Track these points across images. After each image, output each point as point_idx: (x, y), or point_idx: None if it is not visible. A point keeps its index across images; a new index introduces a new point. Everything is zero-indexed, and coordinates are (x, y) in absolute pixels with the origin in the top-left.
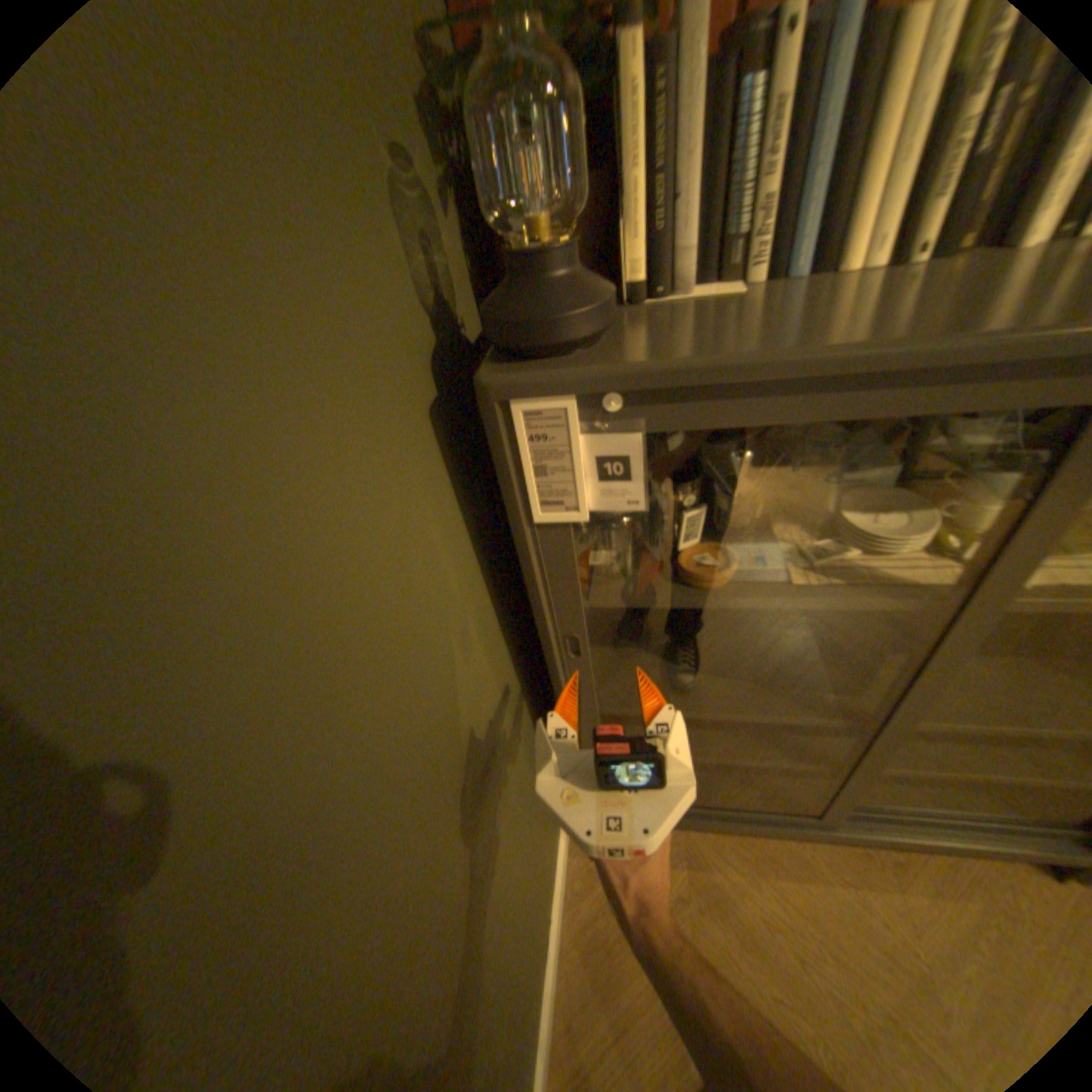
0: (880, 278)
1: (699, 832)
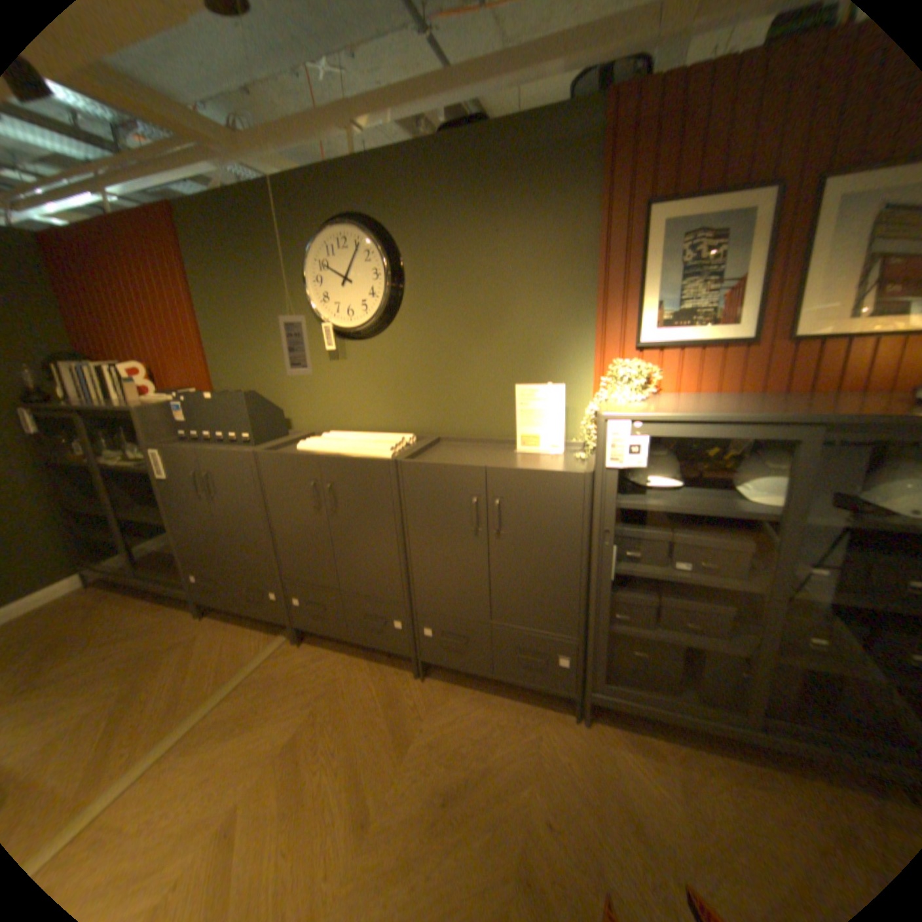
0: (94, 402)
1: (117, 595)
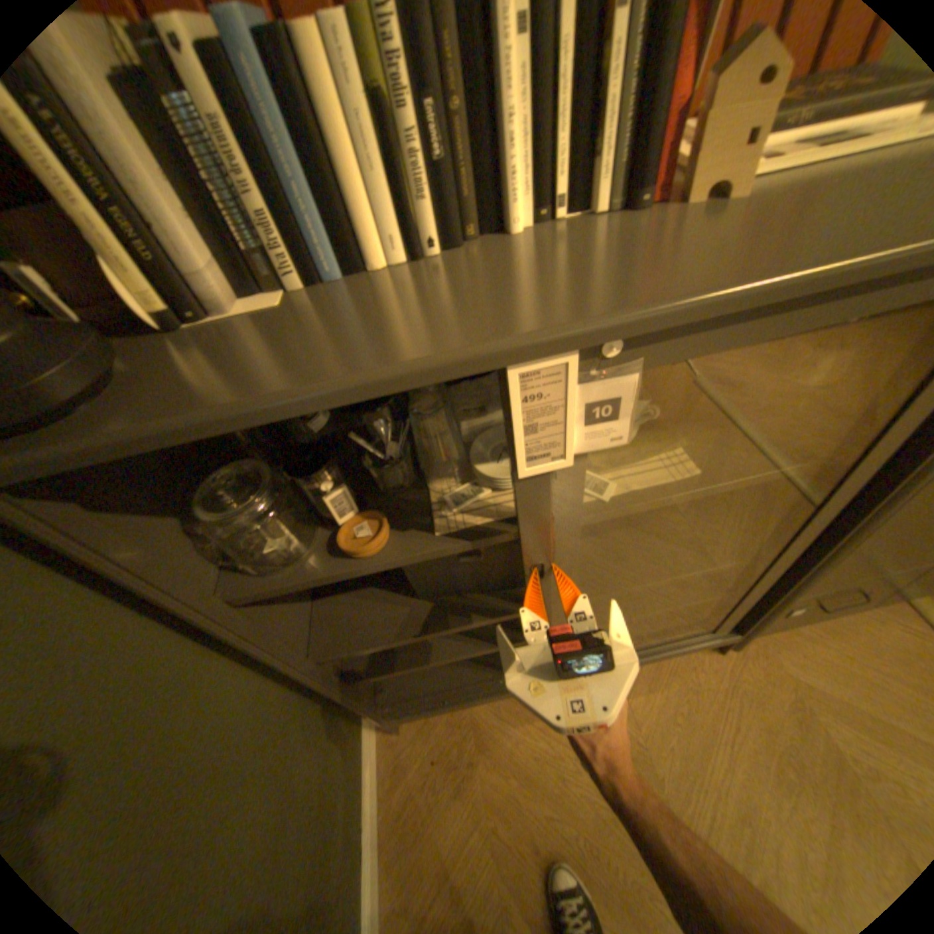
0: (401, 275)
1: (480, 702)
